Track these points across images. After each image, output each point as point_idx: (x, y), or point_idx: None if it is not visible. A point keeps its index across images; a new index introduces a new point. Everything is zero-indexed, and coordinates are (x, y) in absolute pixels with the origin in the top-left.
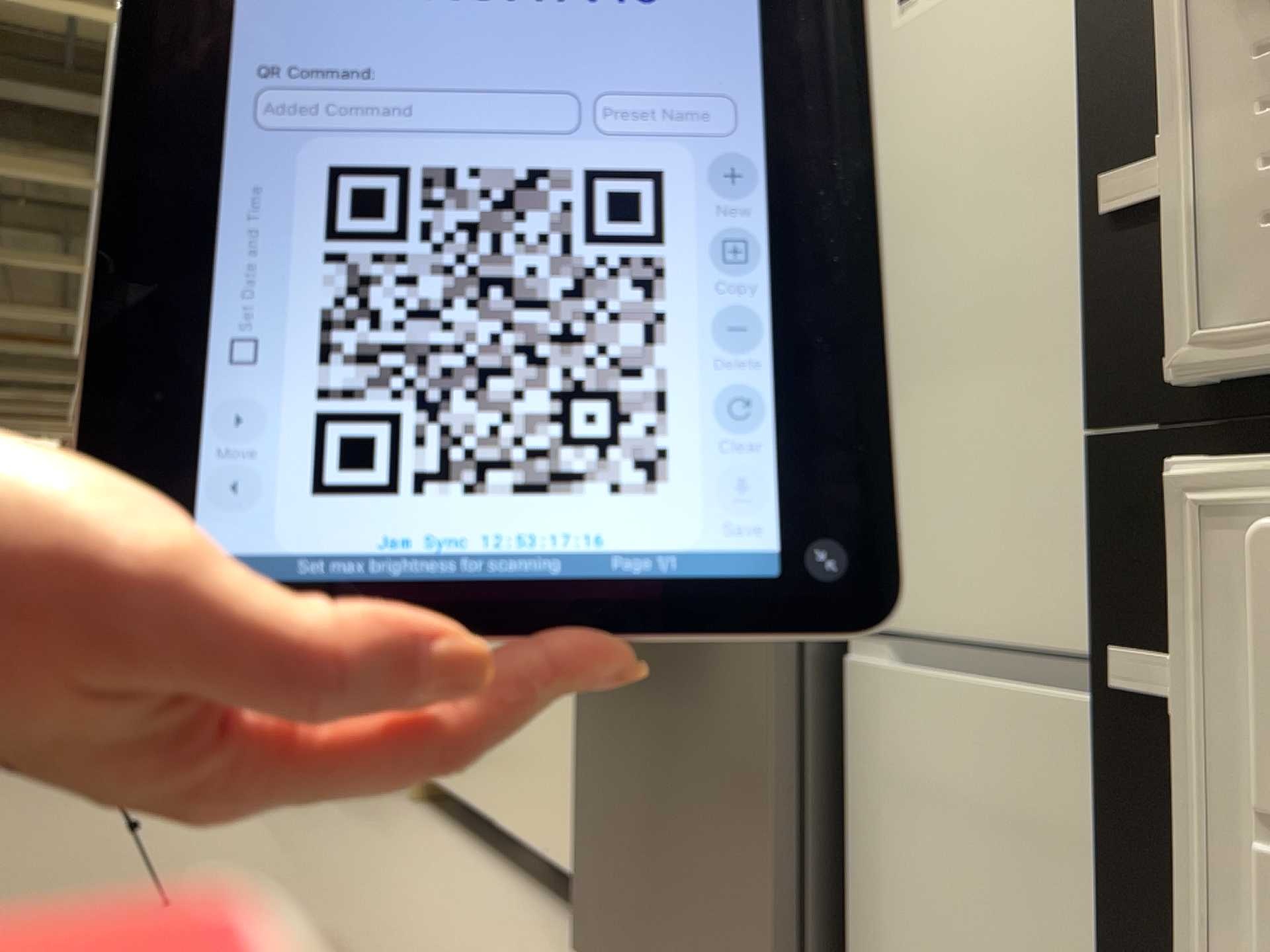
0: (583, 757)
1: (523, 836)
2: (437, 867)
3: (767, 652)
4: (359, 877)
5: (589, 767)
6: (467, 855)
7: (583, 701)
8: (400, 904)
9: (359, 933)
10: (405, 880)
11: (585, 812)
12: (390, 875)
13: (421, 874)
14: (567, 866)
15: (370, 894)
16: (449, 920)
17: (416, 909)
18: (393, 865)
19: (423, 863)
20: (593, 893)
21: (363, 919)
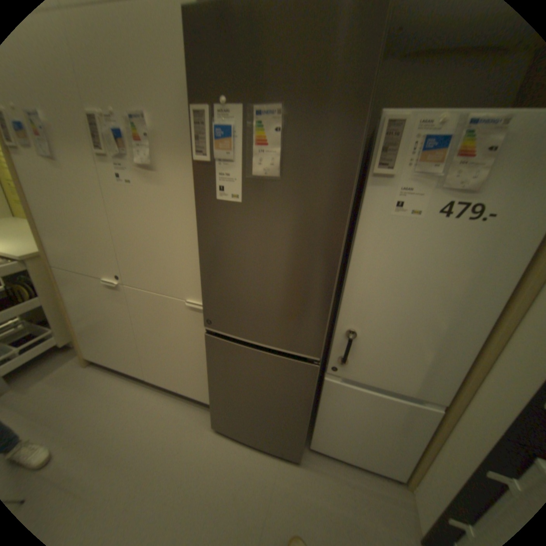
0: (212, 389)
1: (161, 384)
2: (126, 401)
3: (311, 388)
4: (99, 423)
5: (217, 393)
6: (131, 389)
7: (211, 377)
8: (128, 429)
9: (126, 454)
10: (119, 415)
11: (213, 400)
12: (111, 415)
13: (122, 408)
14: (188, 394)
15: (111, 430)
16: (153, 427)
17: (137, 428)
18: (107, 409)
19: (118, 401)
20: (215, 413)
21: (121, 446)
